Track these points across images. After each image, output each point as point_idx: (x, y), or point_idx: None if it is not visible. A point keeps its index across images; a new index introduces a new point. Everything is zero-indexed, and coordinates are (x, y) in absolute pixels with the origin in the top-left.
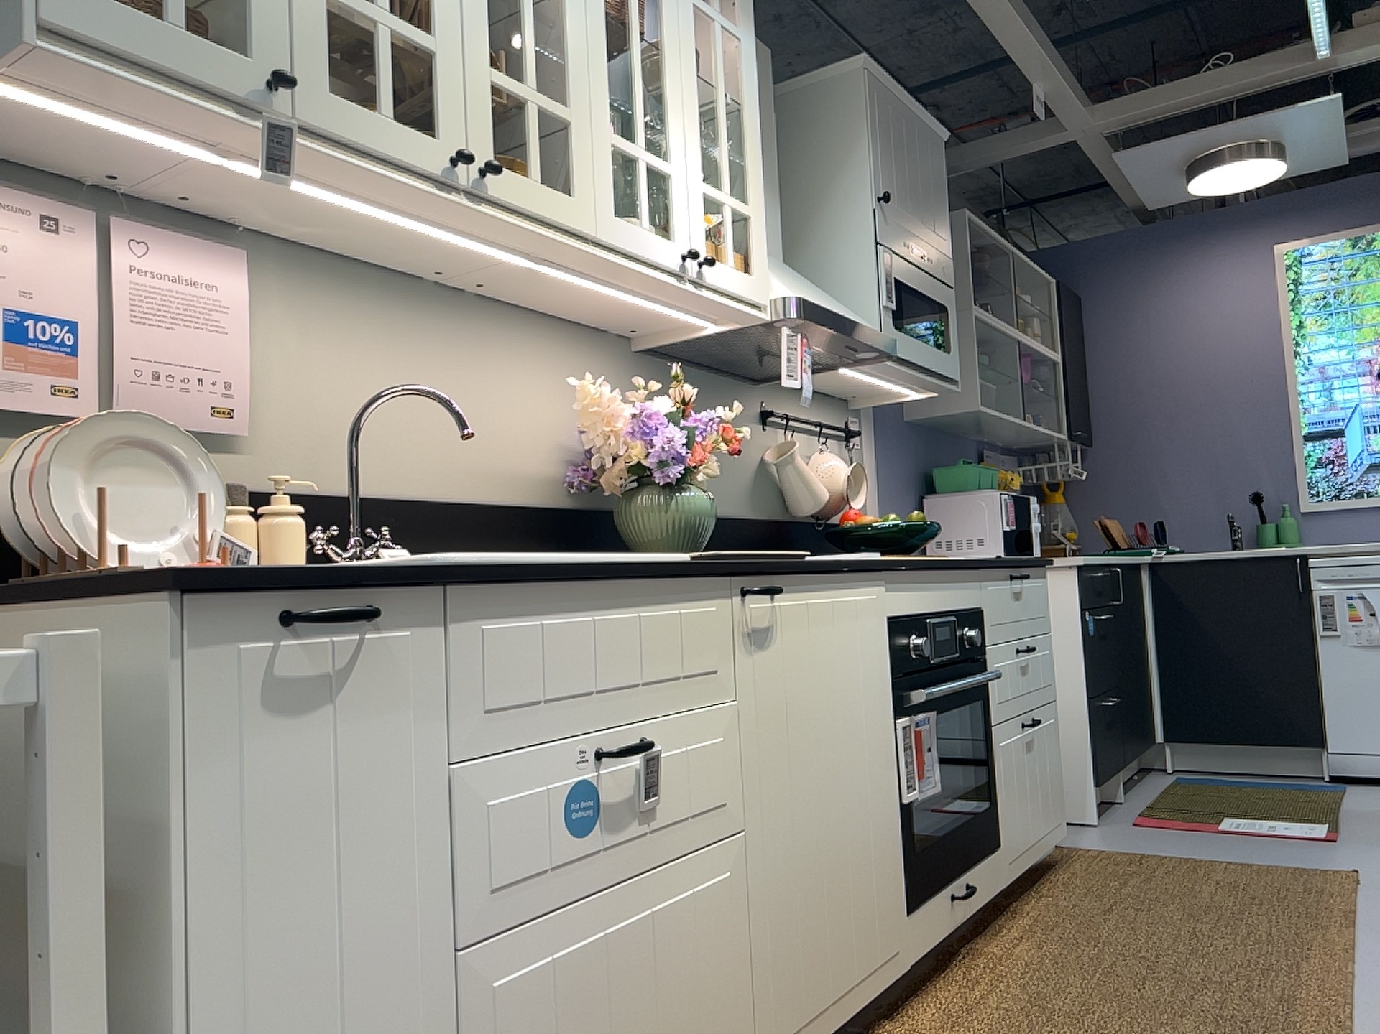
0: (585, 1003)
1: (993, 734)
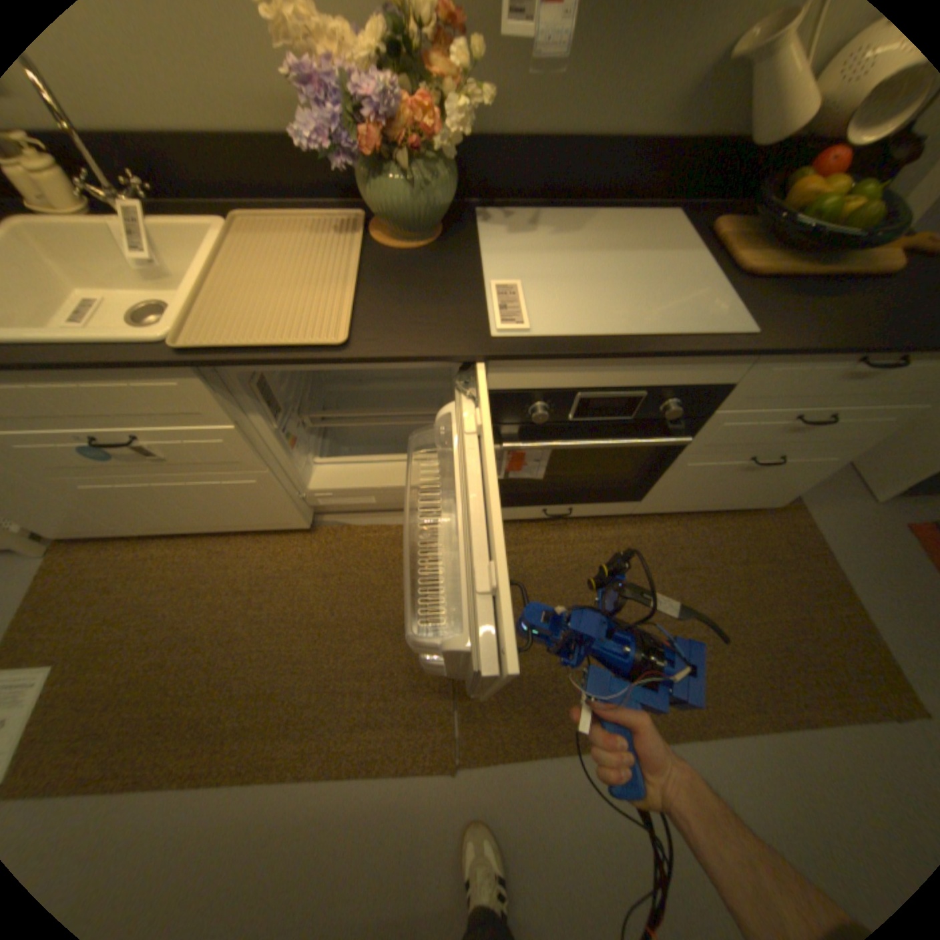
0: (152, 498)
1: (677, 459)
